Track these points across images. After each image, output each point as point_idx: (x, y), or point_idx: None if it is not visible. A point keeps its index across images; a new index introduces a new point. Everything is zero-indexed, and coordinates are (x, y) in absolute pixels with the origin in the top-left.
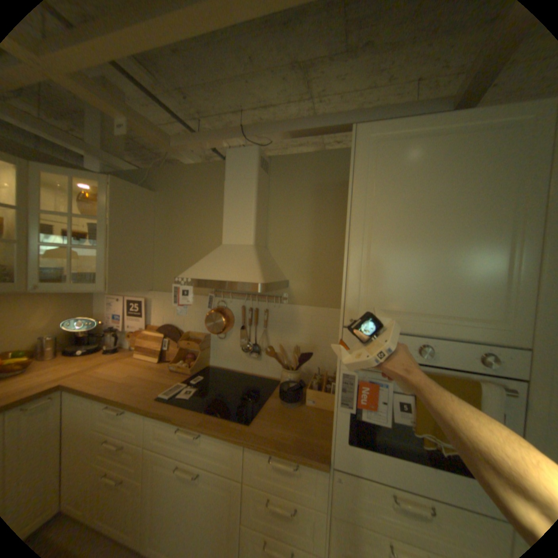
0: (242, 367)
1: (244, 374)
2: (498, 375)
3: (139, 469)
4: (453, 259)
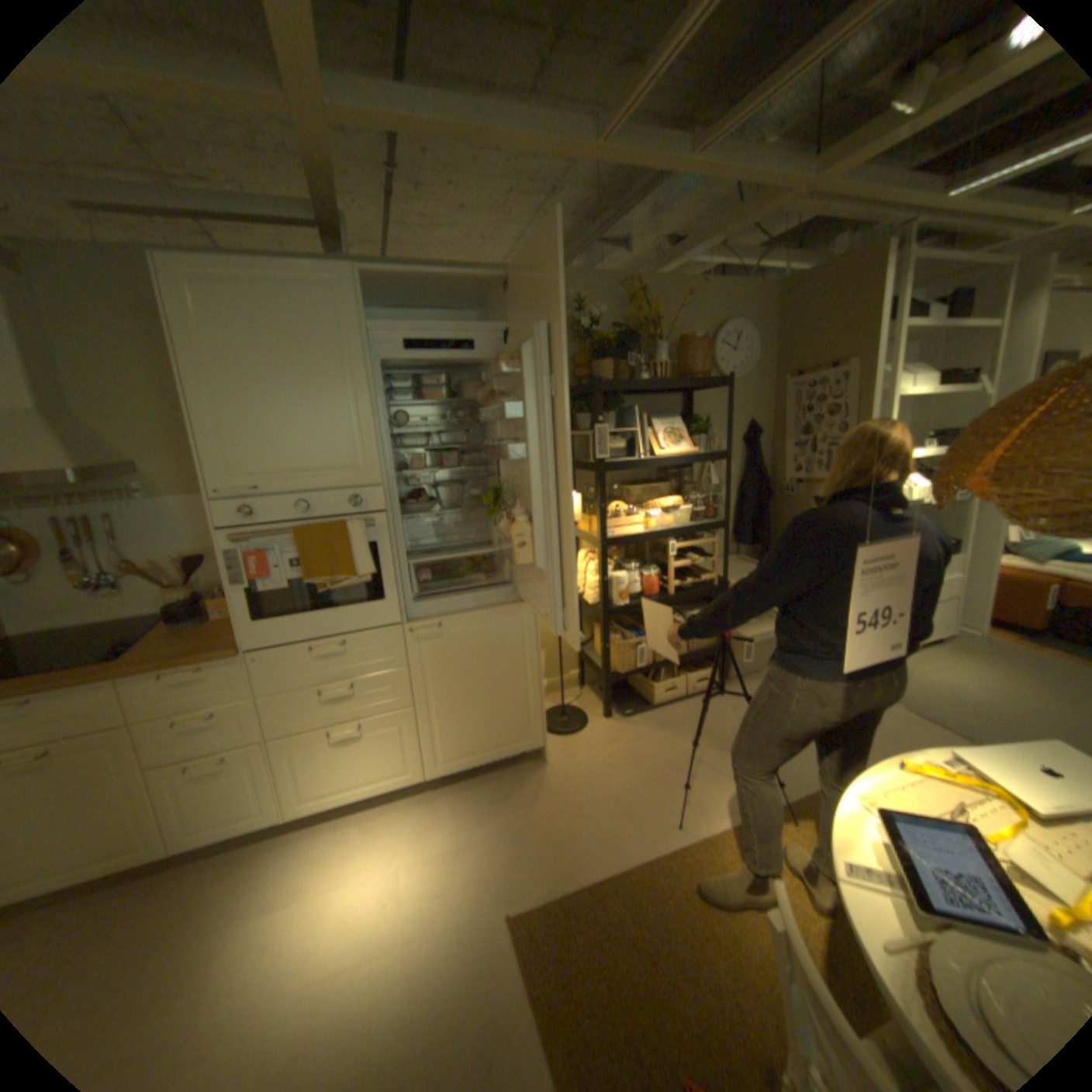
0: (86, 616)
1: (95, 626)
2: (362, 513)
3: None
4: (302, 415)
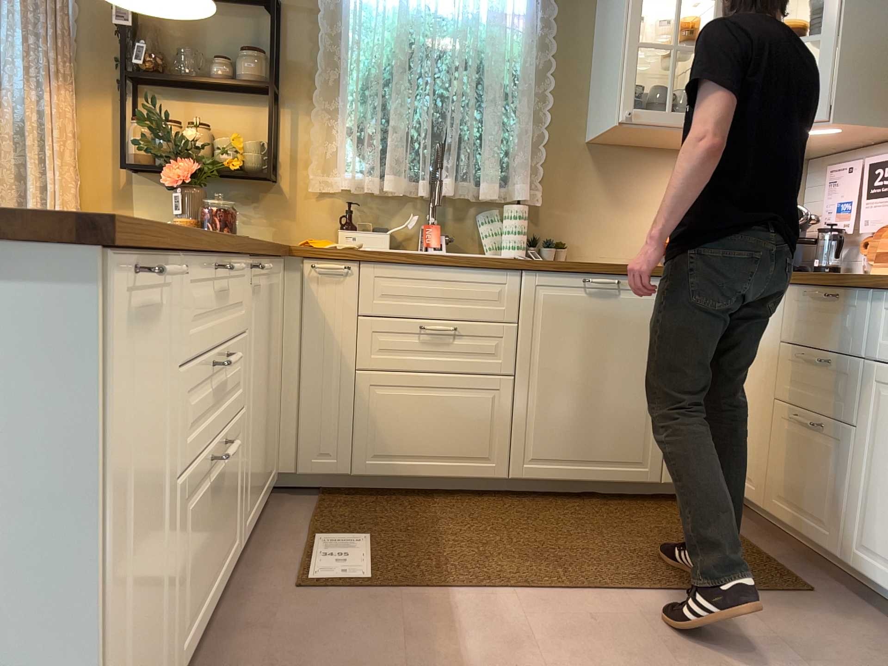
0: None
1: None
2: None
3: (856, 400)
4: None
